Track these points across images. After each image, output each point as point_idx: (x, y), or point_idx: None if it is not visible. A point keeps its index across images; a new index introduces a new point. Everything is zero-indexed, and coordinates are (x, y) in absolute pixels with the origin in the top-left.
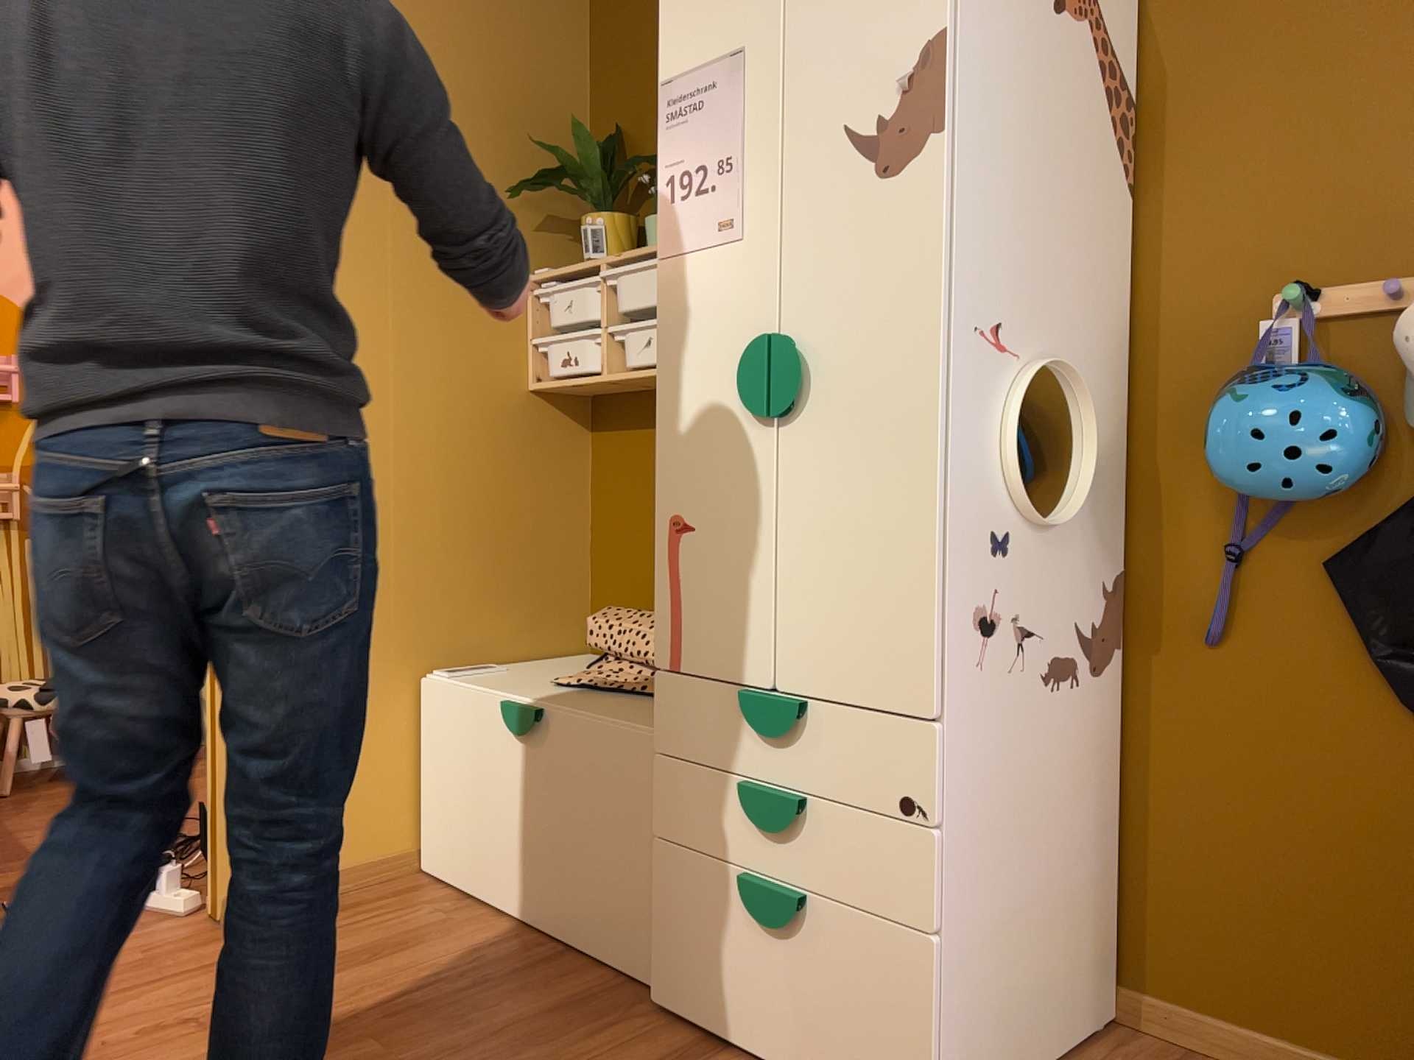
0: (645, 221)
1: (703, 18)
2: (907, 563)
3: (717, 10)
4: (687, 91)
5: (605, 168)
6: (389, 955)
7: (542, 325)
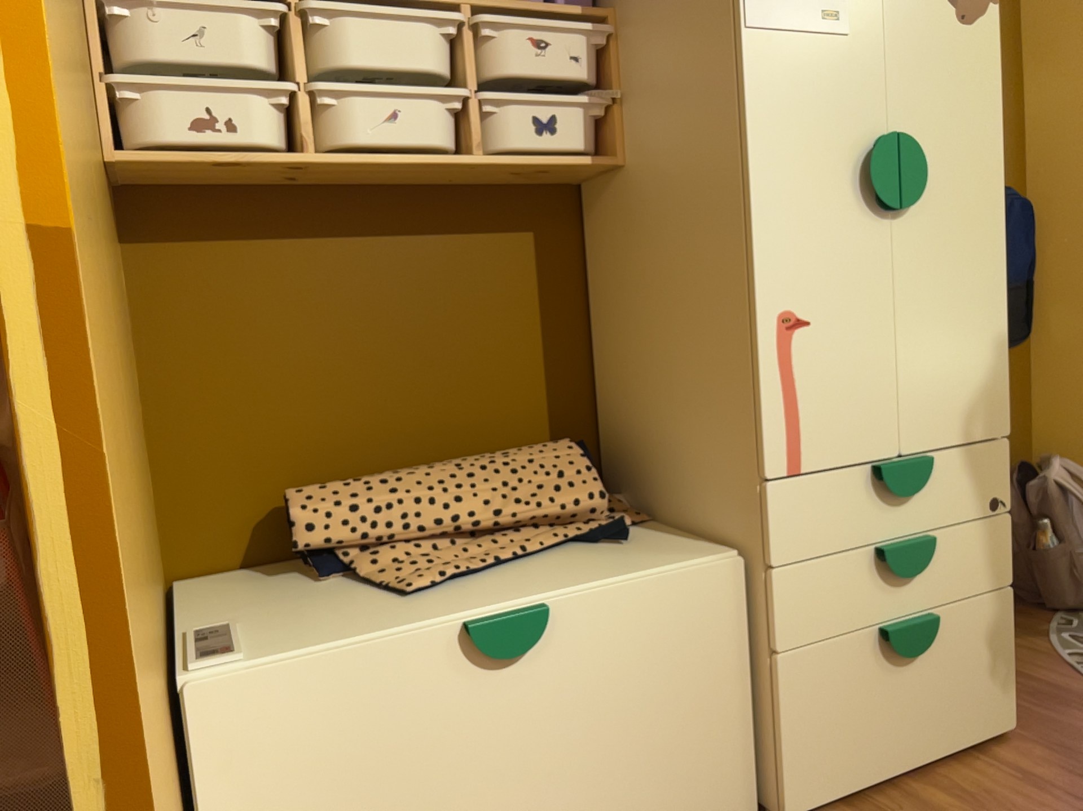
0: None
1: None
2: (991, 325)
3: None
4: None
5: None
6: None
7: (102, 57)
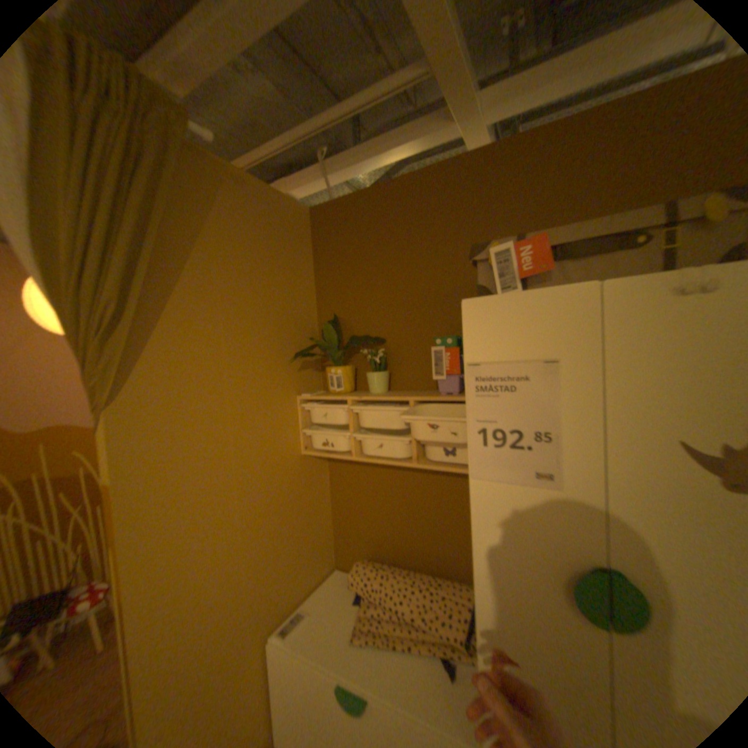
0: (366, 372)
1: (508, 326)
2: None
3: (525, 325)
4: (495, 374)
5: (338, 342)
6: None
7: (306, 419)
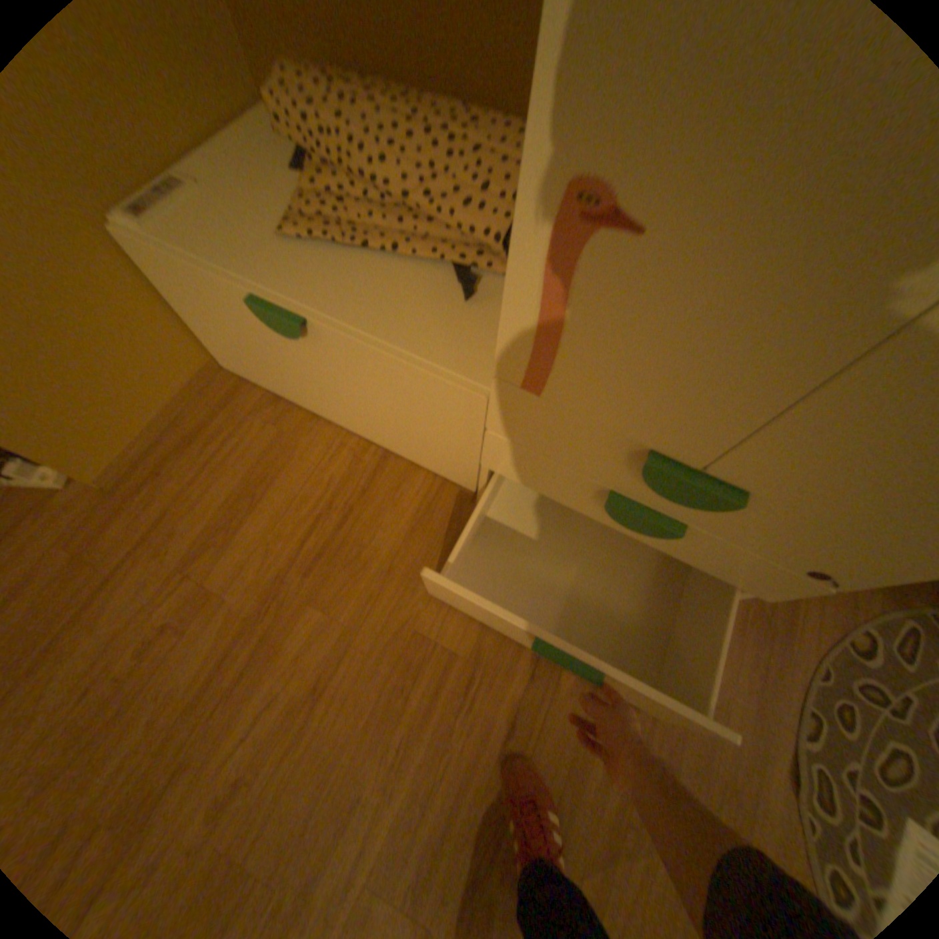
0: None
1: None
2: None
3: None
4: None
5: None
6: (263, 494)
7: None
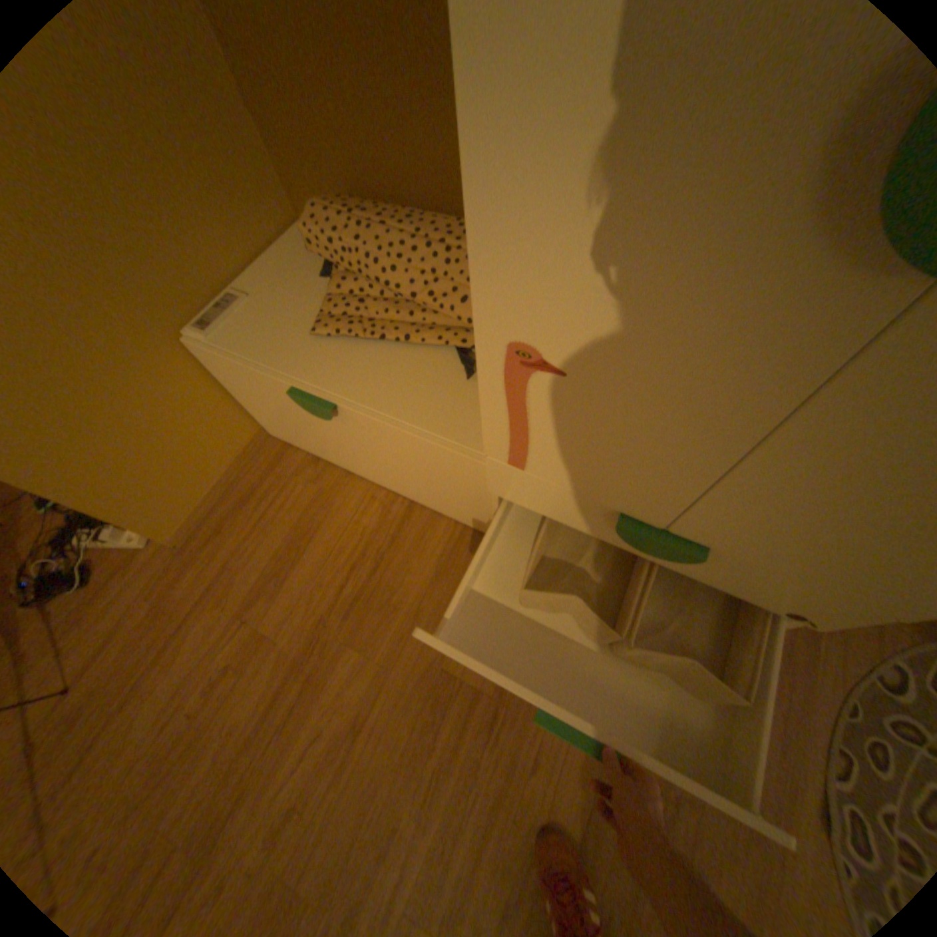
0: None
1: None
2: None
3: None
4: None
5: None
6: (307, 547)
7: None
